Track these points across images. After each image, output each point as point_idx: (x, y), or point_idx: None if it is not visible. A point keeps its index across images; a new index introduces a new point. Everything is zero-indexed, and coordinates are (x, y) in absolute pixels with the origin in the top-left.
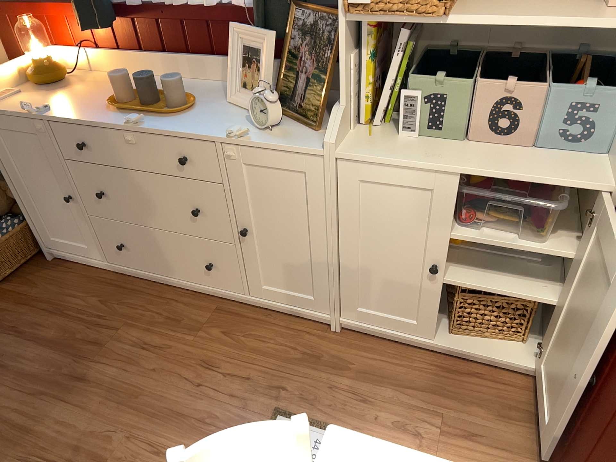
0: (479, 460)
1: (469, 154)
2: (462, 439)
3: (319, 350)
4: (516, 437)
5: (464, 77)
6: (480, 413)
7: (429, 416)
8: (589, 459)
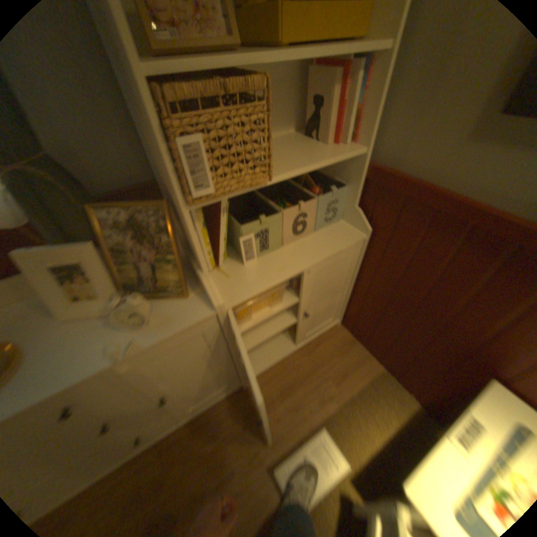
0: (357, 383)
1: (295, 255)
2: (344, 381)
3: (249, 406)
4: (355, 358)
5: (272, 213)
6: (337, 361)
7: (324, 384)
8: (413, 354)
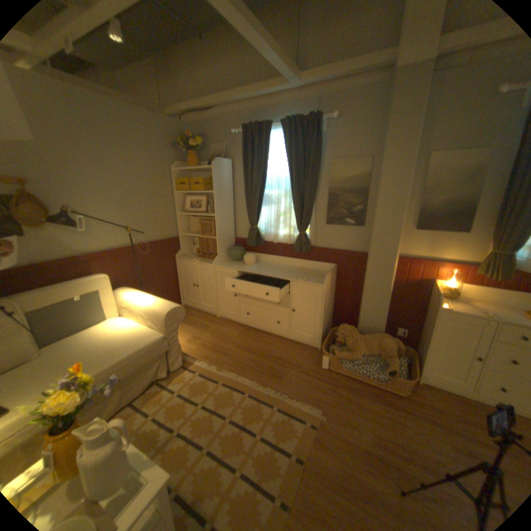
0: None
1: None
2: None
3: None
4: None
5: None
6: None
7: None
8: None
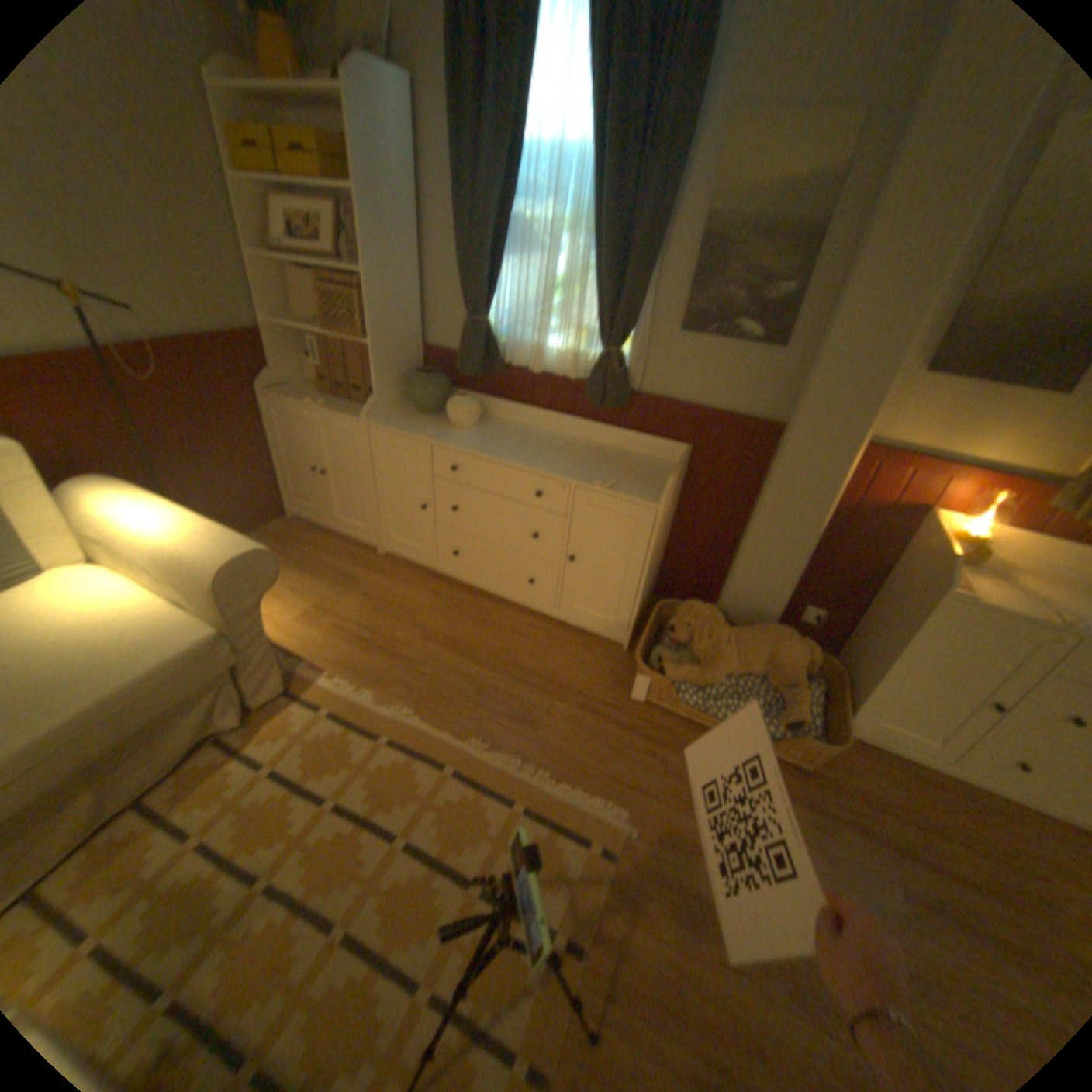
0: None
1: None
2: None
3: None
4: None
5: None
6: None
7: None
8: None
